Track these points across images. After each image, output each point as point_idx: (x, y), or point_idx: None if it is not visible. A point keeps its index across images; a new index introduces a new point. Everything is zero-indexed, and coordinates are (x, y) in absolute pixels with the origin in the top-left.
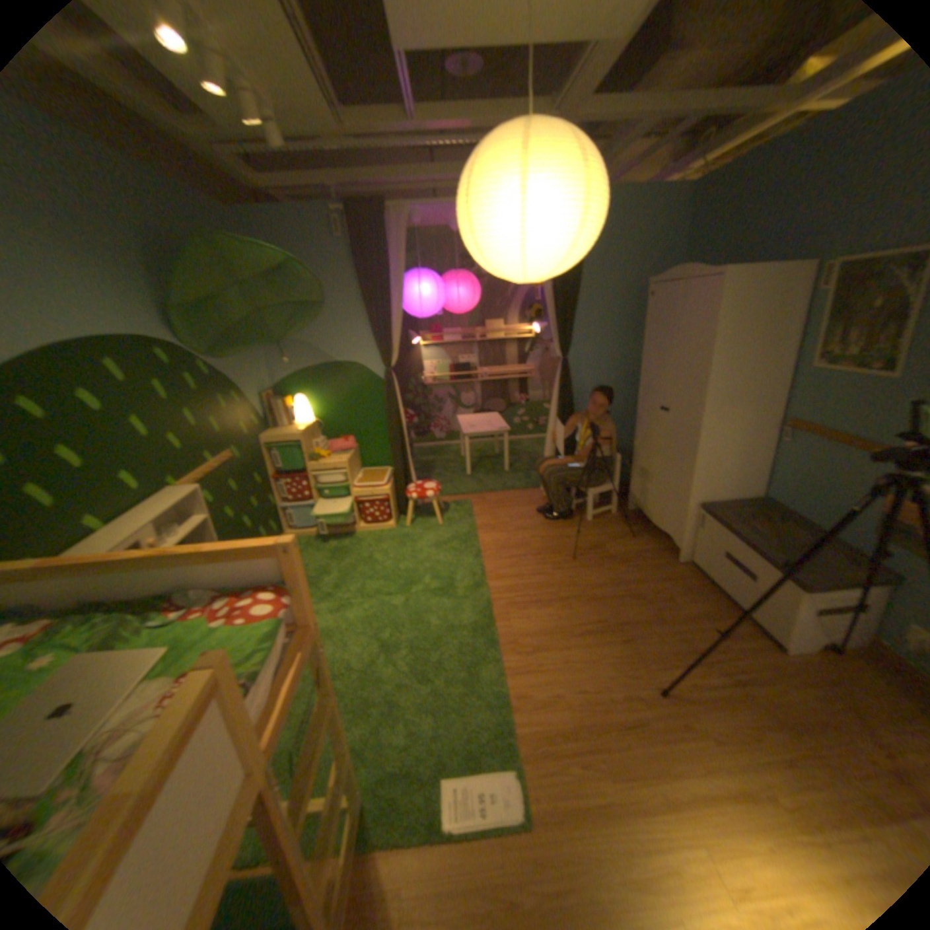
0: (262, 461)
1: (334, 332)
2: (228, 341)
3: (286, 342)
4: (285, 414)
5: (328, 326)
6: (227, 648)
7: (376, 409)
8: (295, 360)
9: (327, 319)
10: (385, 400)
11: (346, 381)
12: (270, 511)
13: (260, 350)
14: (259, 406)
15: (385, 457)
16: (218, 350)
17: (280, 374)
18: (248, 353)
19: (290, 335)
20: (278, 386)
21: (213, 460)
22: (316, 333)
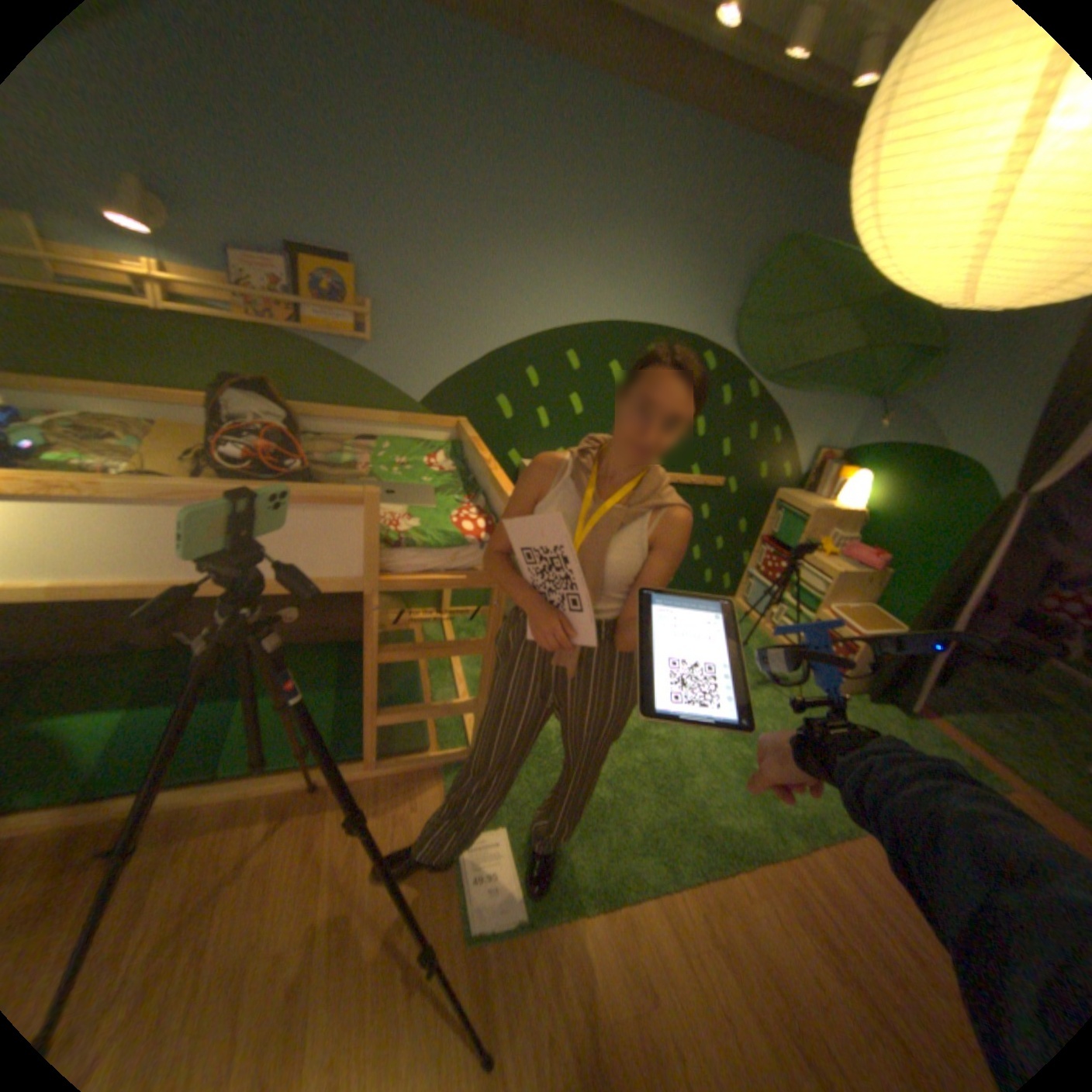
0: (765, 518)
1: (980, 409)
2: (811, 376)
3: (904, 403)
4: (833, 486)
5: (978, 398)
6: (430, 524)
7: (960, 545)
8: (897, 431)
9: (984, 388)
10: (974, 536)
11: (945, 486)
12: (737, 570)
13: (867, 404)
14: (810, 463)
15: (920, 617)
16: (790, 381)
17: (869, 441)
18: (841, 401)
19: (914, 396)
20: (857, 454)
21: (699, 480)
22: (952, 404)
